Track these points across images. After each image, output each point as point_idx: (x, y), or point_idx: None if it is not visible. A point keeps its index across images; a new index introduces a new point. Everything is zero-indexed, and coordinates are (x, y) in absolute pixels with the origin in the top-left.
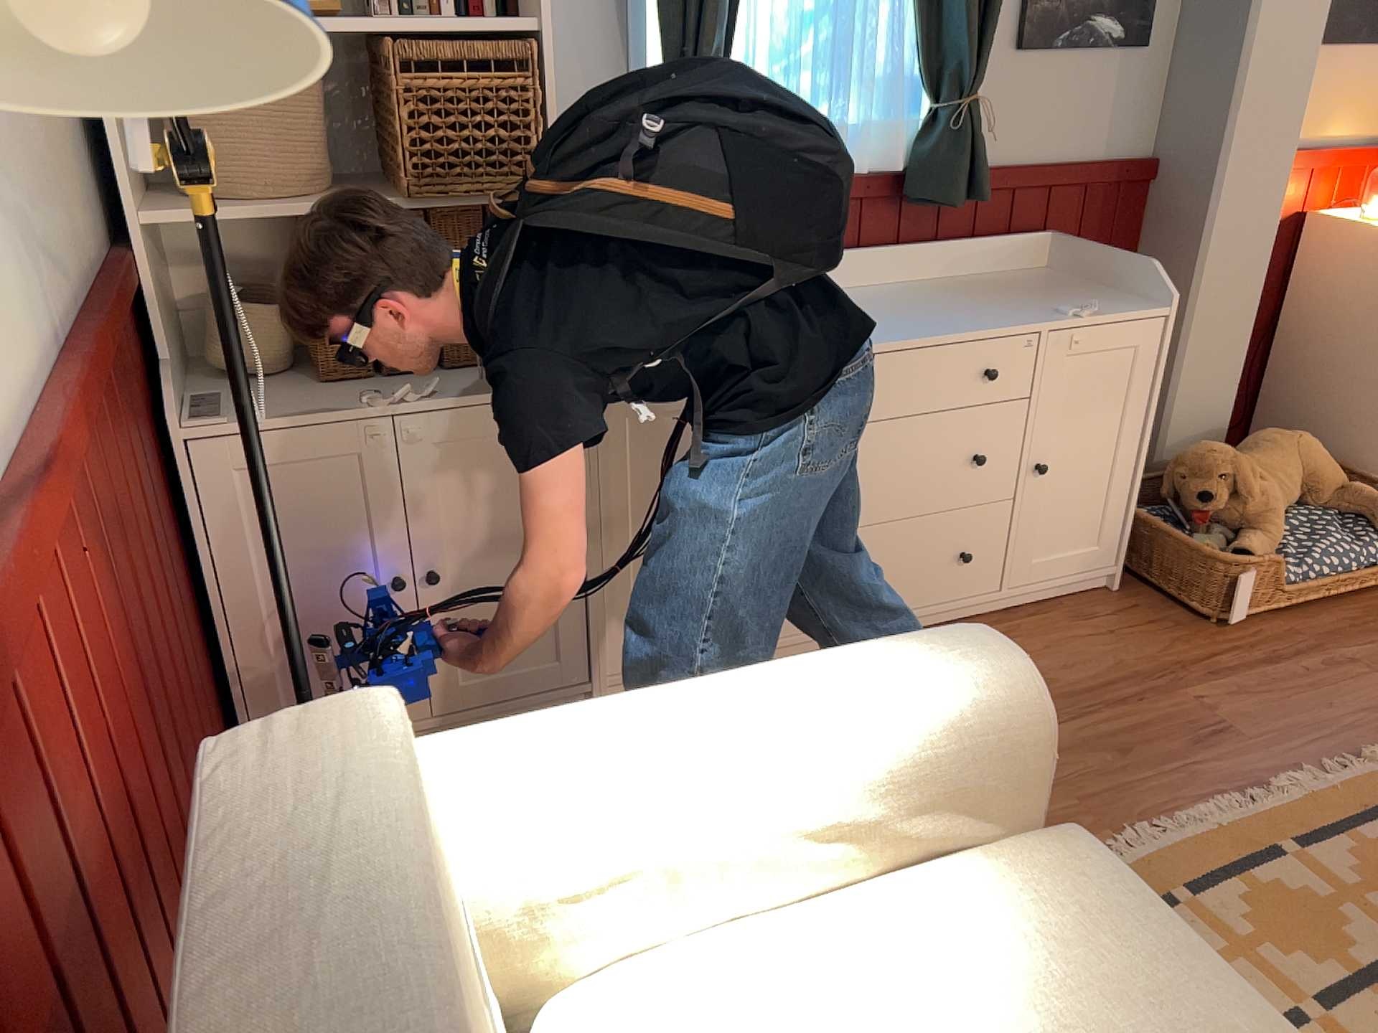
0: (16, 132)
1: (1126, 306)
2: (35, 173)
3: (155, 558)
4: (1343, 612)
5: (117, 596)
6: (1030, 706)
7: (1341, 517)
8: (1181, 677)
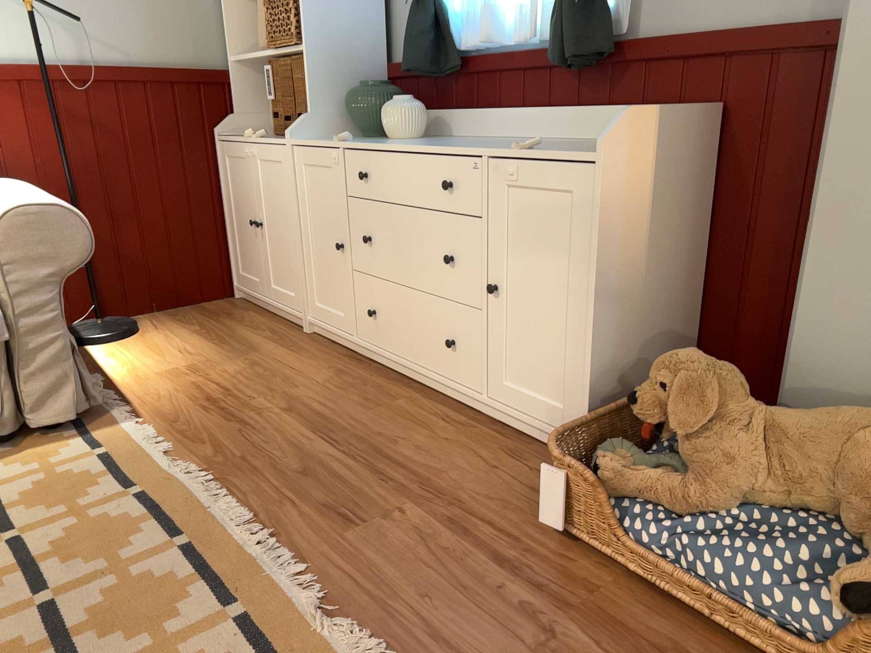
0: (111, 9)
1: (578, 151)
2: (126, 24)
3: (160, 164)
4: (698, 644)
5: (79, 143)
6: (6, 222)
7: (846, 556)
8: (434, 502)
